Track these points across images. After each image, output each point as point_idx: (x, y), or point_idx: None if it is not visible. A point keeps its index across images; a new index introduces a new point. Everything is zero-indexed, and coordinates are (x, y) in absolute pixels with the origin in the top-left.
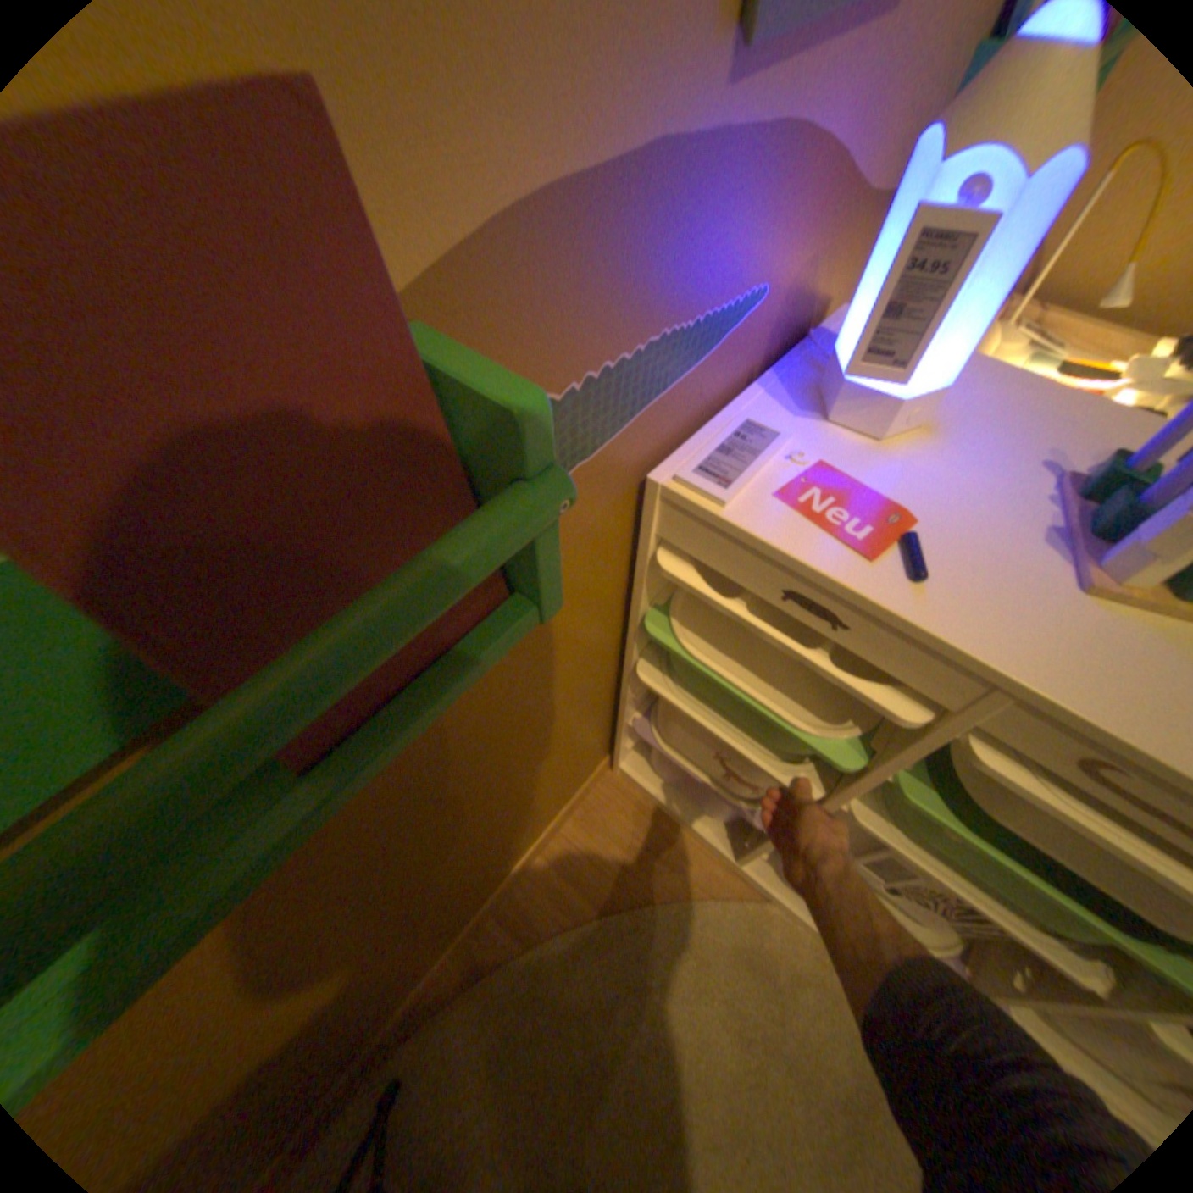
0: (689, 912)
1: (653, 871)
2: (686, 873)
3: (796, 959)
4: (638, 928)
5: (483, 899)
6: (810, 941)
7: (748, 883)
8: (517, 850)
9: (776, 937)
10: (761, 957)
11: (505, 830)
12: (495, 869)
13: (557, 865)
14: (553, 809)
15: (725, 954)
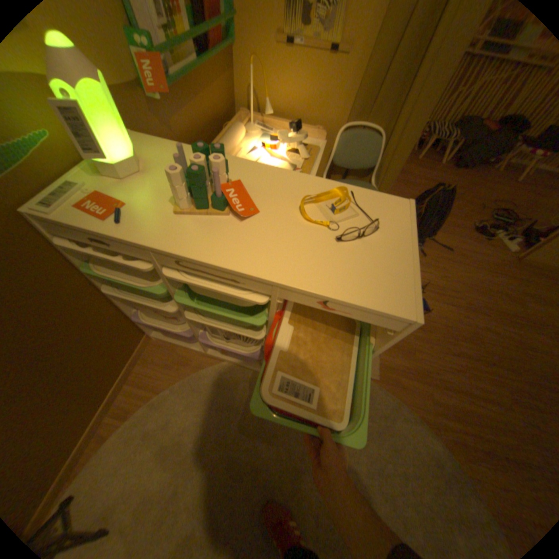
0: (192, 378)
1: (176, 369)
2: (189, 365)
3: (234, 376)
4: (171, 392)
5: (92, 409)
6: (239, 368)
7: (214, 358)
8: (101, 384)
9: (226, 372)
10: (221, 381)
11: (75, 374)
12: (87, 394)
13: (133, 384)
14: (116, 362)
15: (208, 386)
